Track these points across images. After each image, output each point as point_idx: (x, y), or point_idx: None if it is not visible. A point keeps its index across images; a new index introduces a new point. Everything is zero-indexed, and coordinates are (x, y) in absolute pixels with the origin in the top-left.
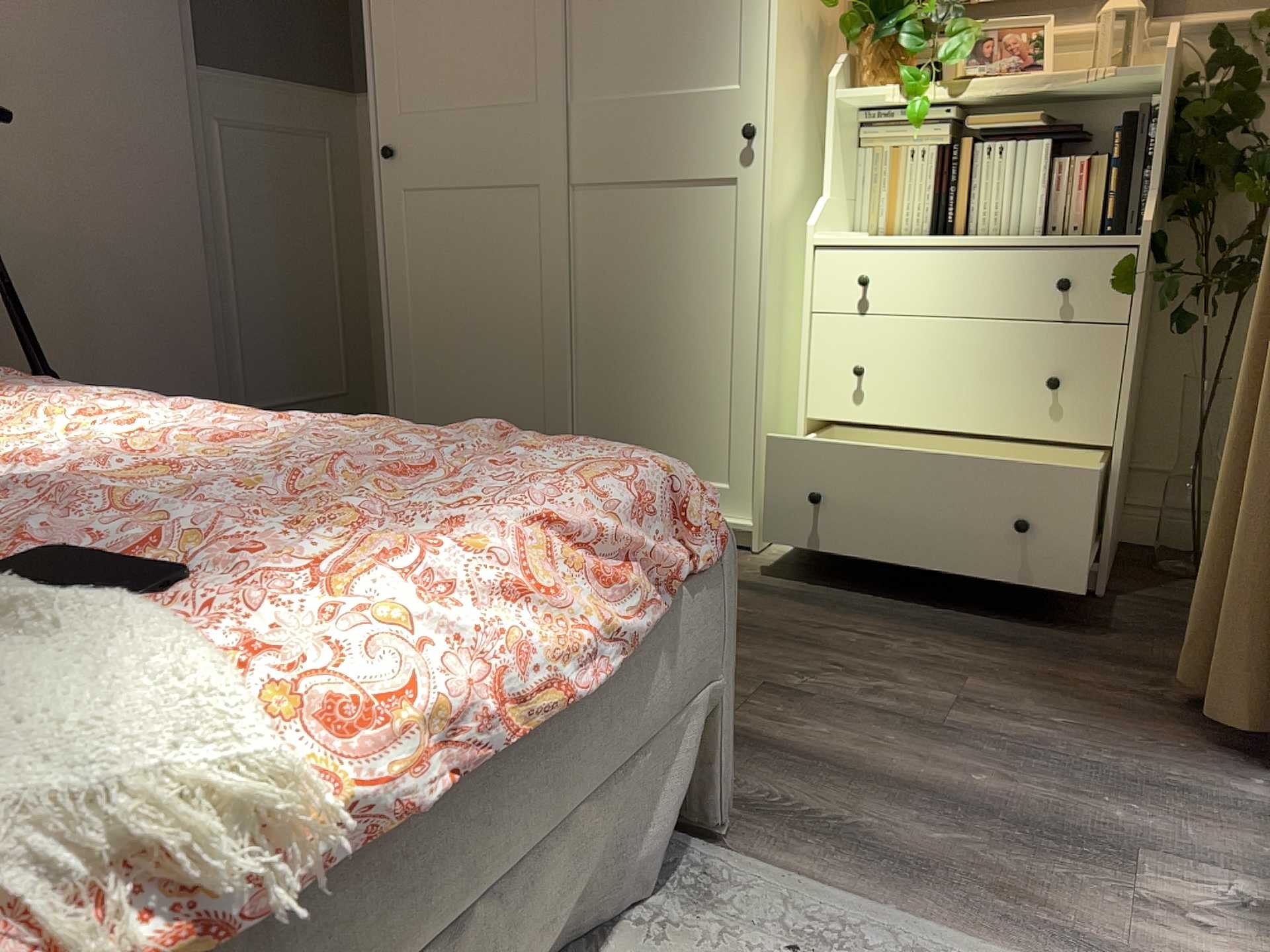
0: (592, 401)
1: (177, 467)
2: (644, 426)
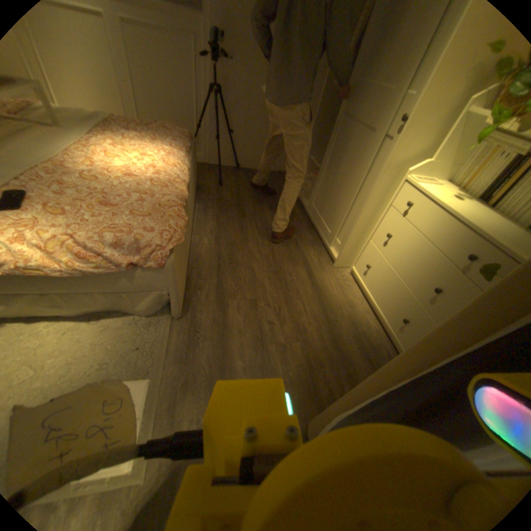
0: (330, 195)
1: (106, 177)
2: (335, 211)
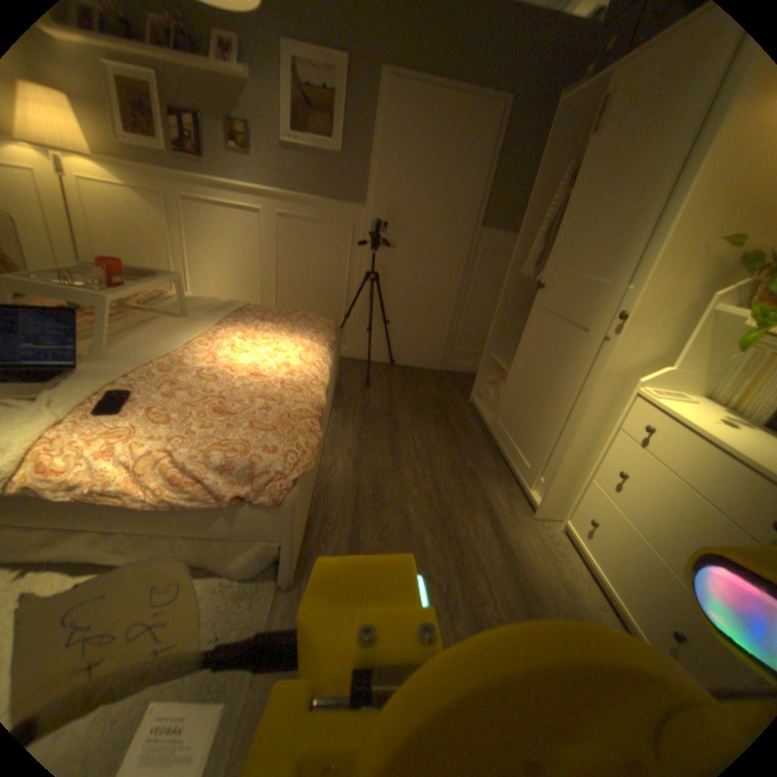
0: (523, 408)
1: (228, 376)
2: (531, 431)
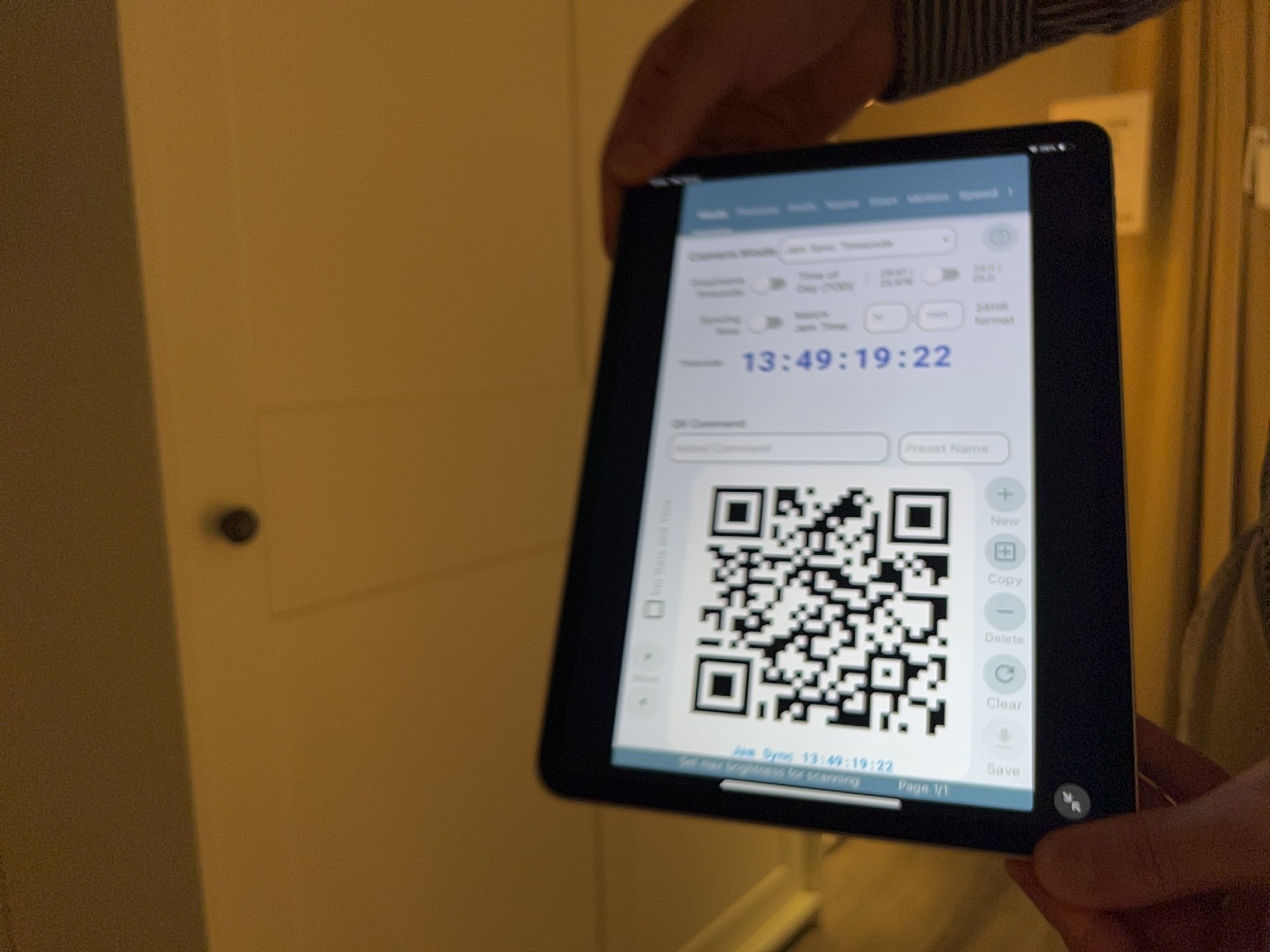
0: (644, 873)
1: None
2: (704, 862)
